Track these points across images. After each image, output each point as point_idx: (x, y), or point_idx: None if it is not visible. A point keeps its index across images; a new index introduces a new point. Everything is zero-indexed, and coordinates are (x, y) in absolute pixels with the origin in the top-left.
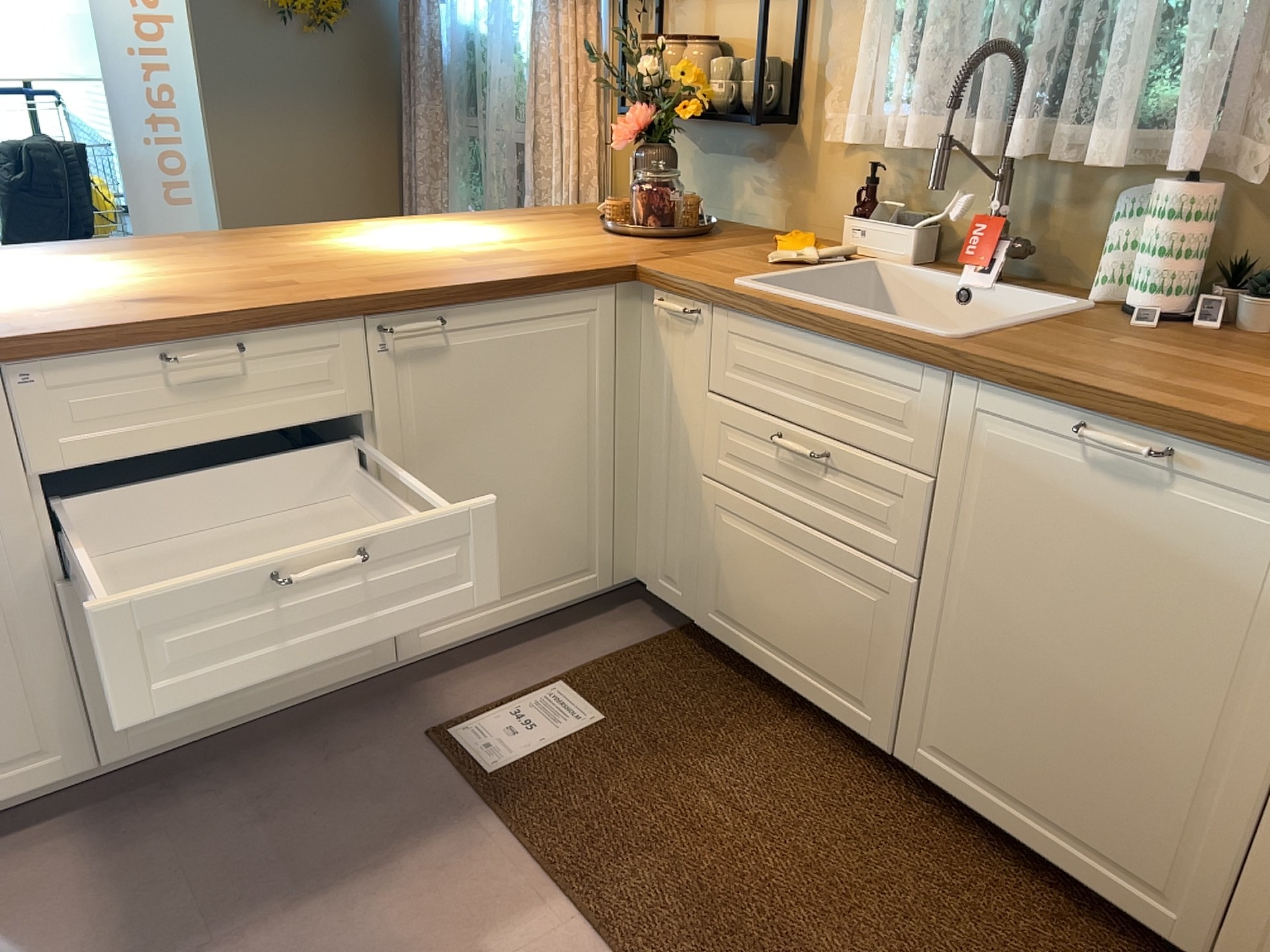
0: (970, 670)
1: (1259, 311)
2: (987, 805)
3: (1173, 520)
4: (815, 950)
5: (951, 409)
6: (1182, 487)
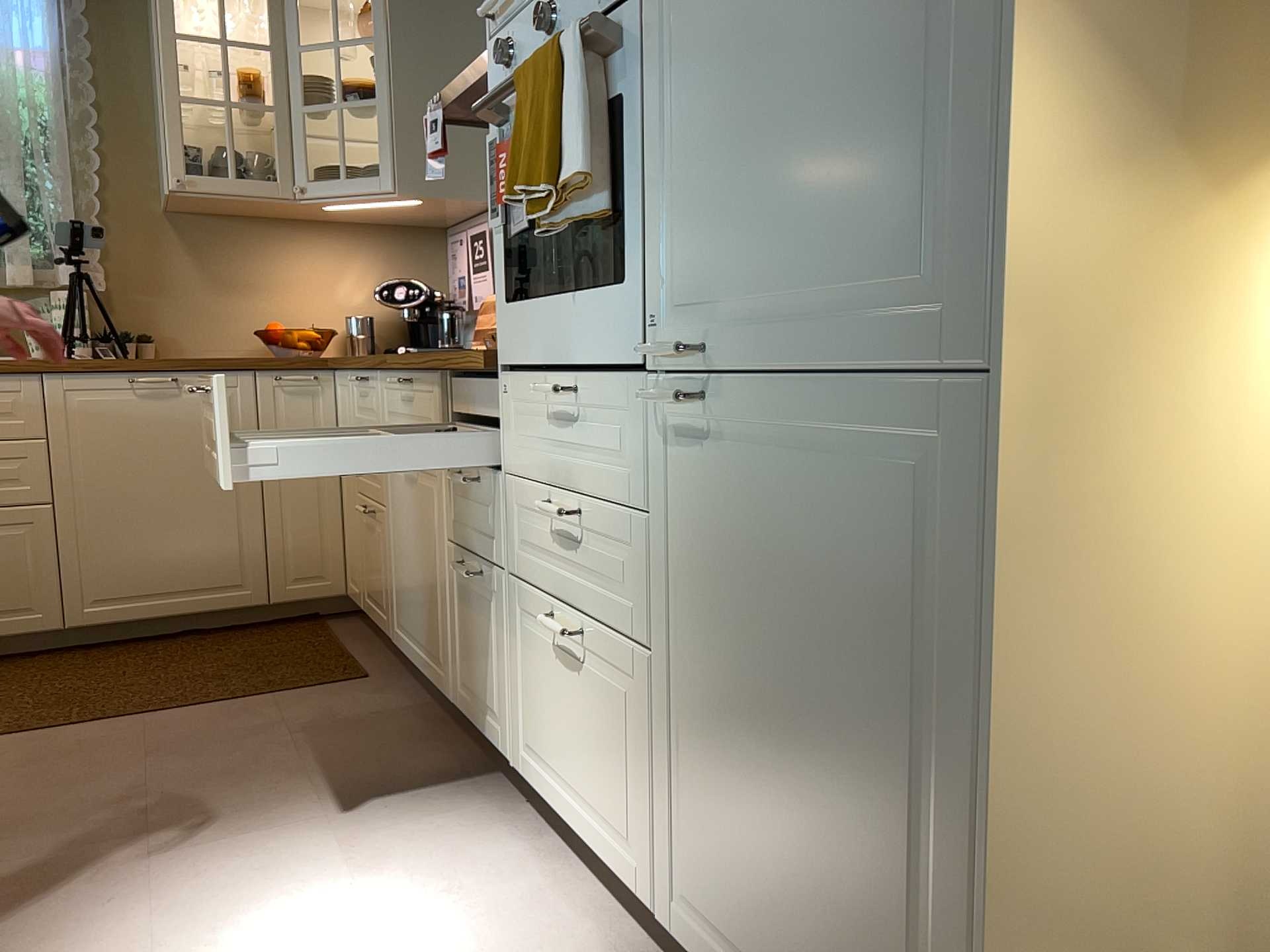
0: (106, 538)
1: (132, 347)
2: (141, 610)
3: (187, 408)
4: (130, 685)
5: (46, 396)
6: (186, 393)
